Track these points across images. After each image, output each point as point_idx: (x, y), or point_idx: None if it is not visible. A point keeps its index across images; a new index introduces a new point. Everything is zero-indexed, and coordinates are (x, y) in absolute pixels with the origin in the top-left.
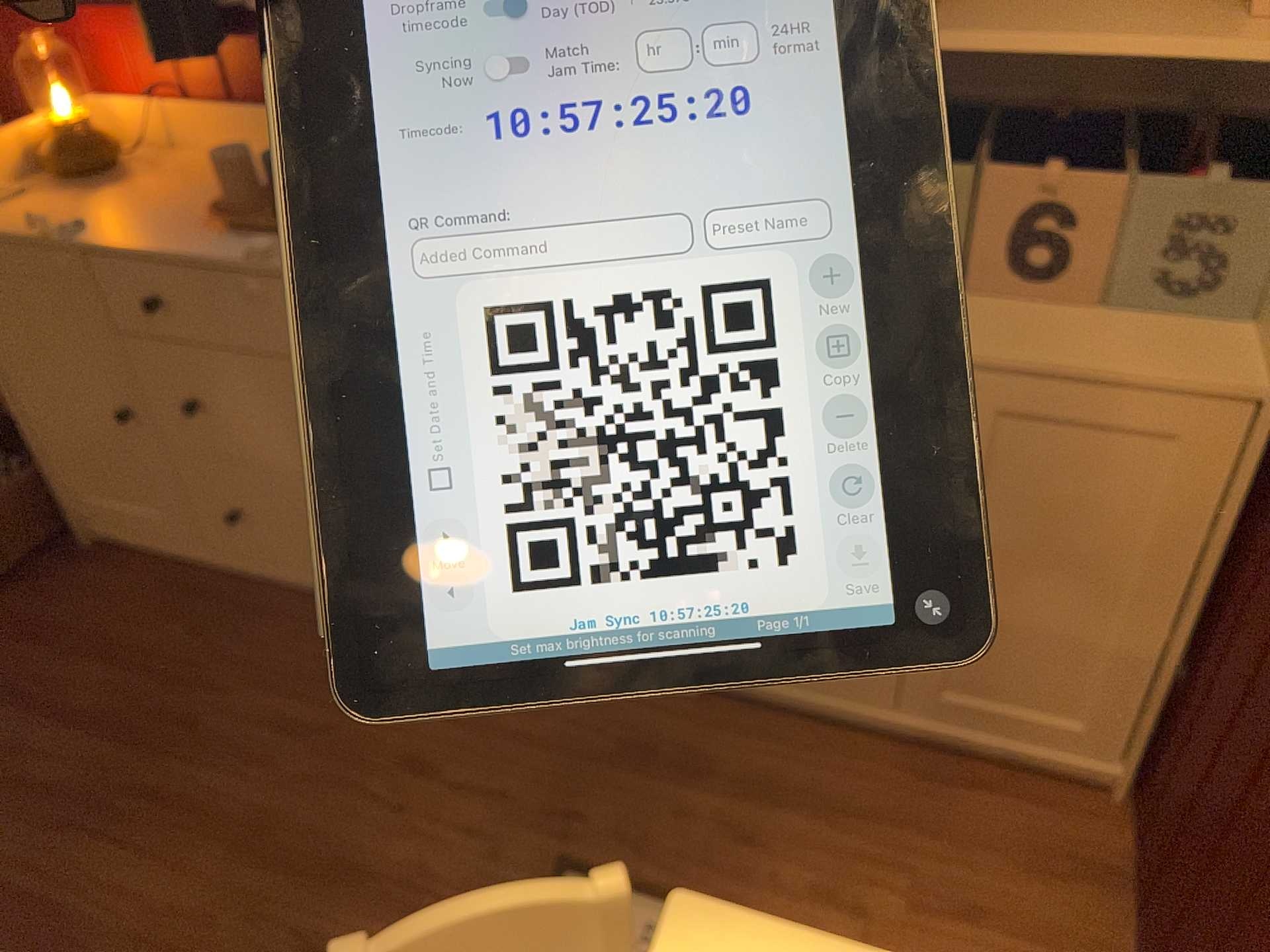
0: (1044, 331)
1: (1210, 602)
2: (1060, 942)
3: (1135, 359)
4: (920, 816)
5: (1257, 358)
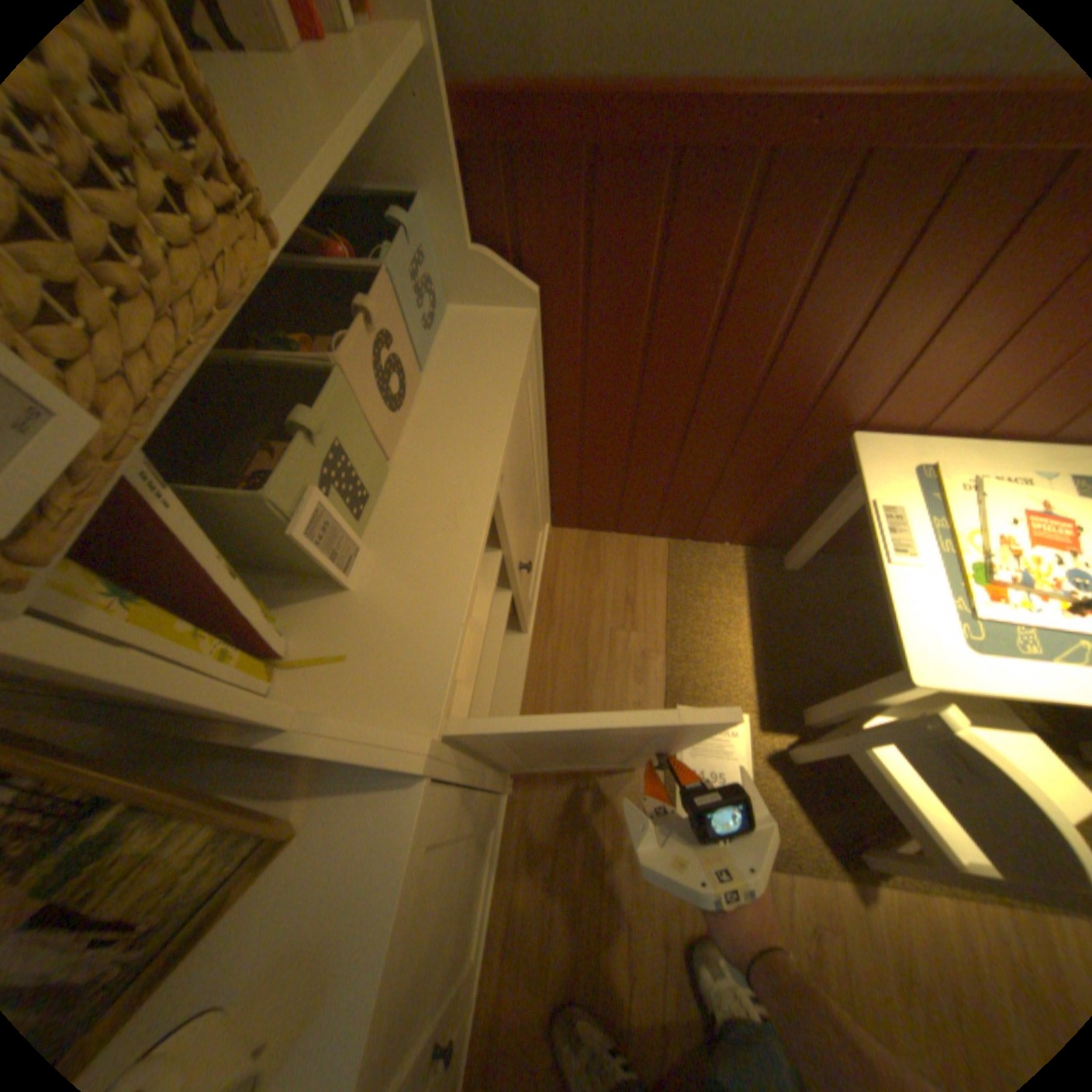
0: (456, 407)
1: (549, 427)
2: (635, 563)
3: (499, 361)
4: (580, 624)
5: (503, 303)
